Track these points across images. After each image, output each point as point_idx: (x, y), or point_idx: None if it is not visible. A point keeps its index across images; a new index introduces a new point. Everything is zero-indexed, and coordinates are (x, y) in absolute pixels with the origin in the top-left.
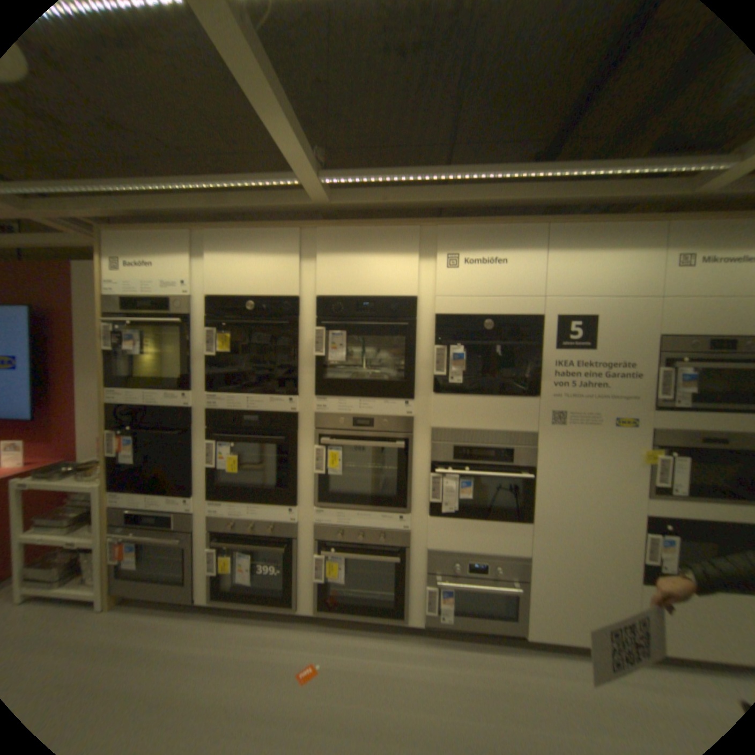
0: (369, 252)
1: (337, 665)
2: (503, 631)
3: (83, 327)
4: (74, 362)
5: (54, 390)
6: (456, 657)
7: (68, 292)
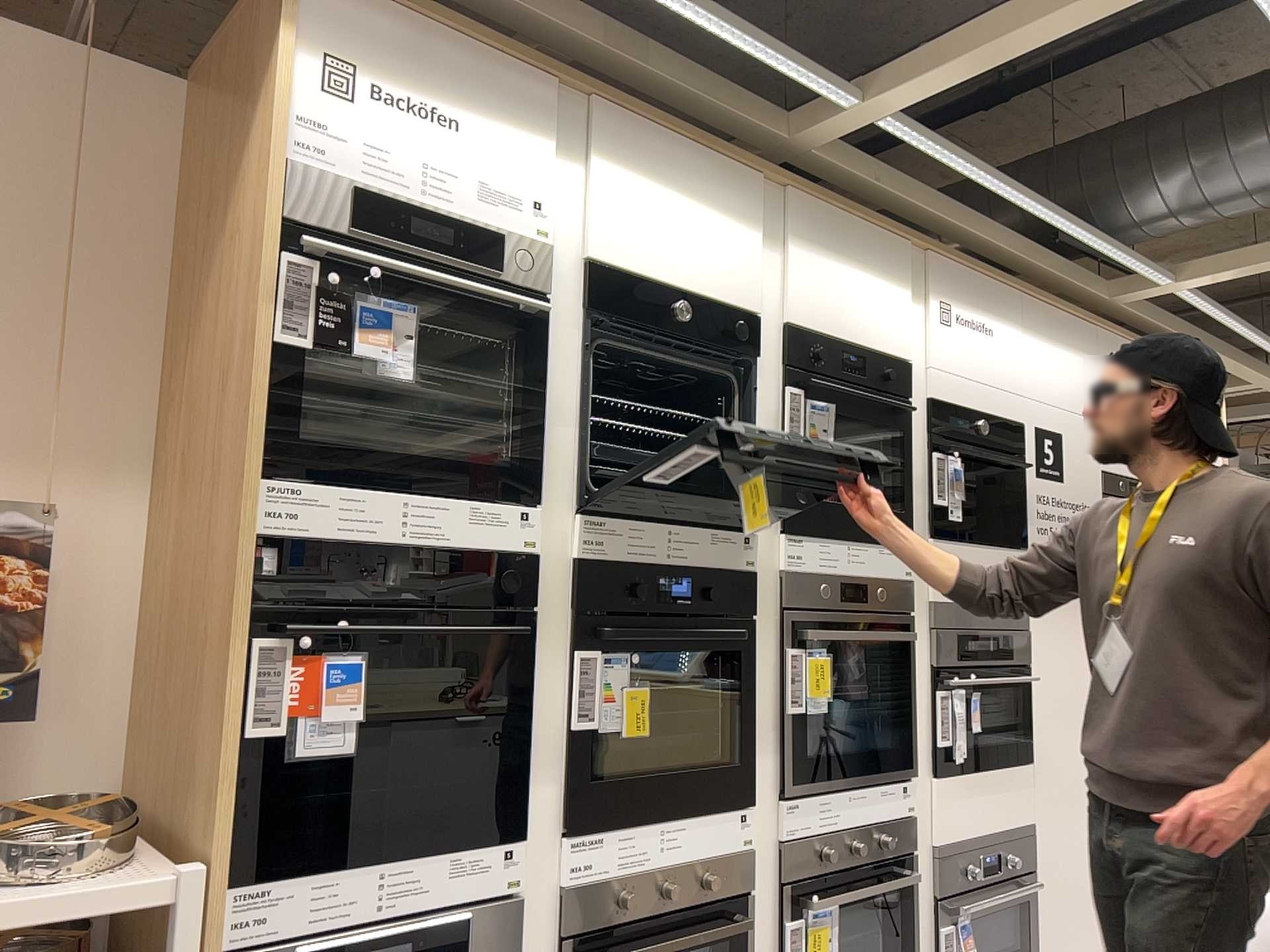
0: (848, 265)
1: None
2: None
3: None
4: None
5: None
6: None
7: None
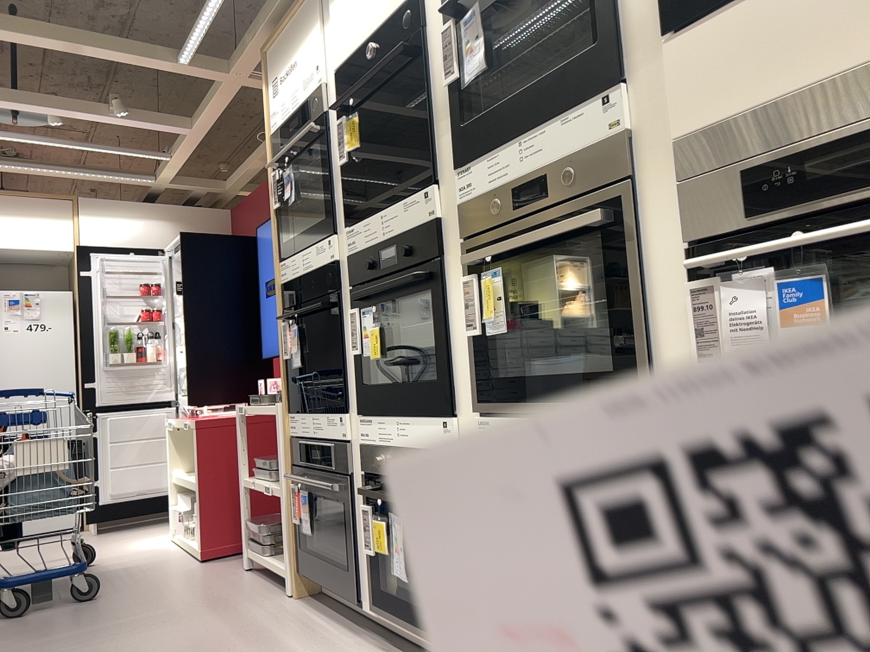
0: None
1: None
2: None
3: None
4: None
5: None
6: None
7: None
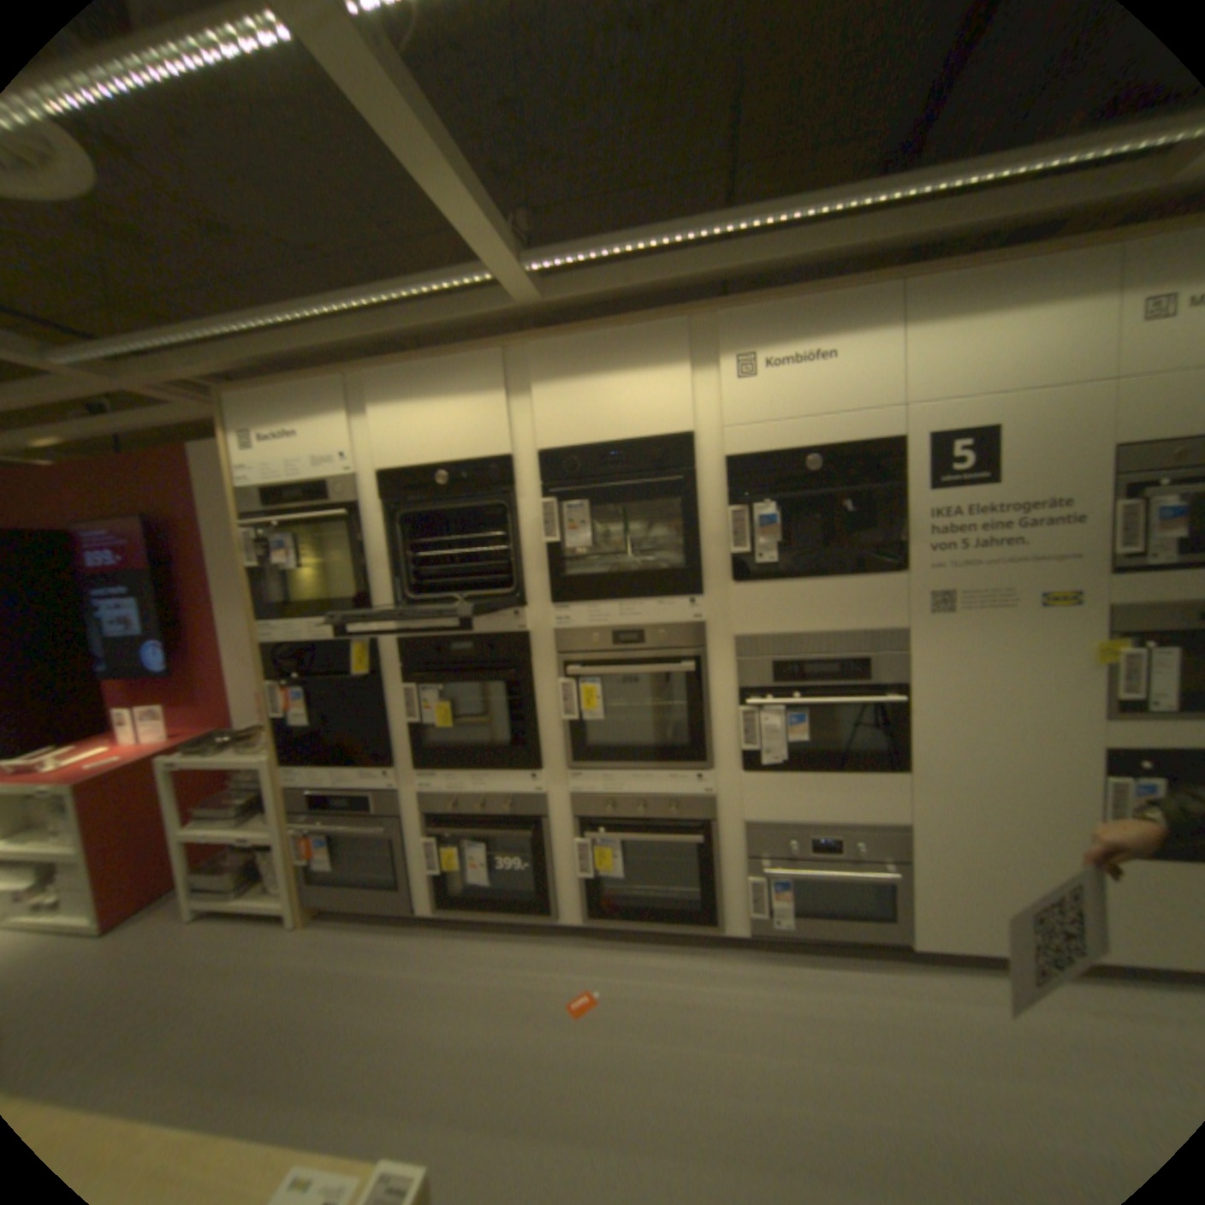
0: (609, 370)
1: (623, 991)
2: (874, 938)
3: (209, 537)
4: (205, 589)
5: (185, 631)
6: (801, 976)
7: (182, 488)
